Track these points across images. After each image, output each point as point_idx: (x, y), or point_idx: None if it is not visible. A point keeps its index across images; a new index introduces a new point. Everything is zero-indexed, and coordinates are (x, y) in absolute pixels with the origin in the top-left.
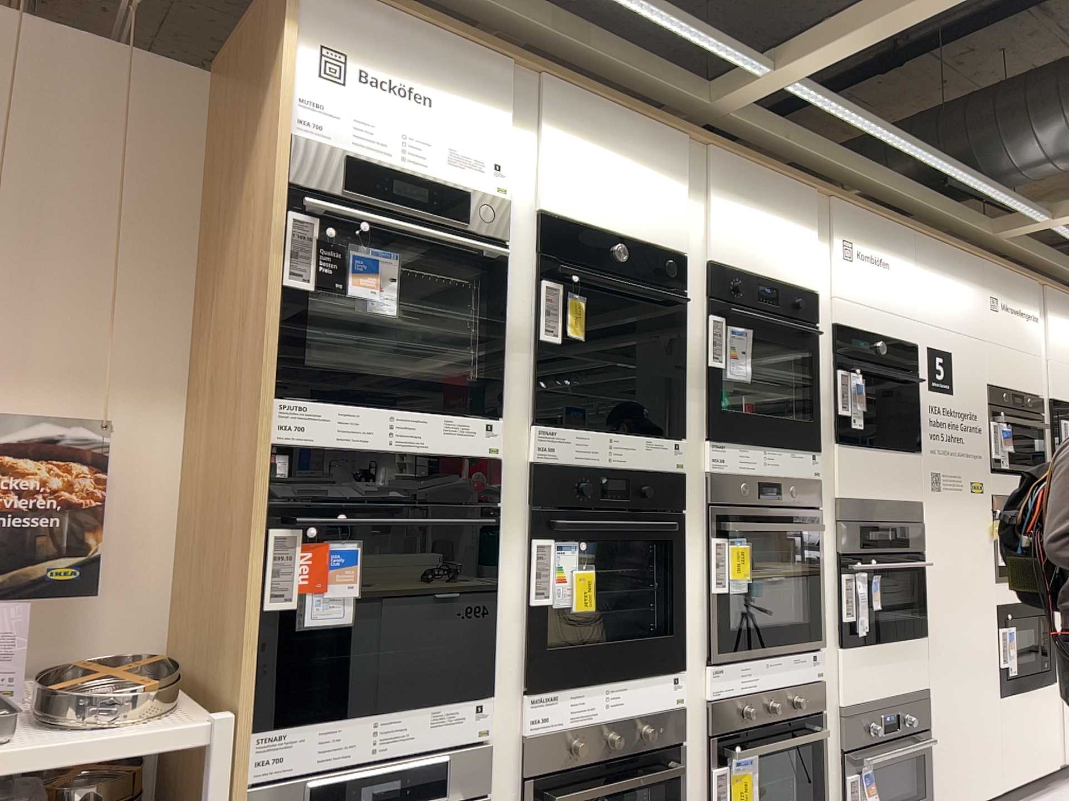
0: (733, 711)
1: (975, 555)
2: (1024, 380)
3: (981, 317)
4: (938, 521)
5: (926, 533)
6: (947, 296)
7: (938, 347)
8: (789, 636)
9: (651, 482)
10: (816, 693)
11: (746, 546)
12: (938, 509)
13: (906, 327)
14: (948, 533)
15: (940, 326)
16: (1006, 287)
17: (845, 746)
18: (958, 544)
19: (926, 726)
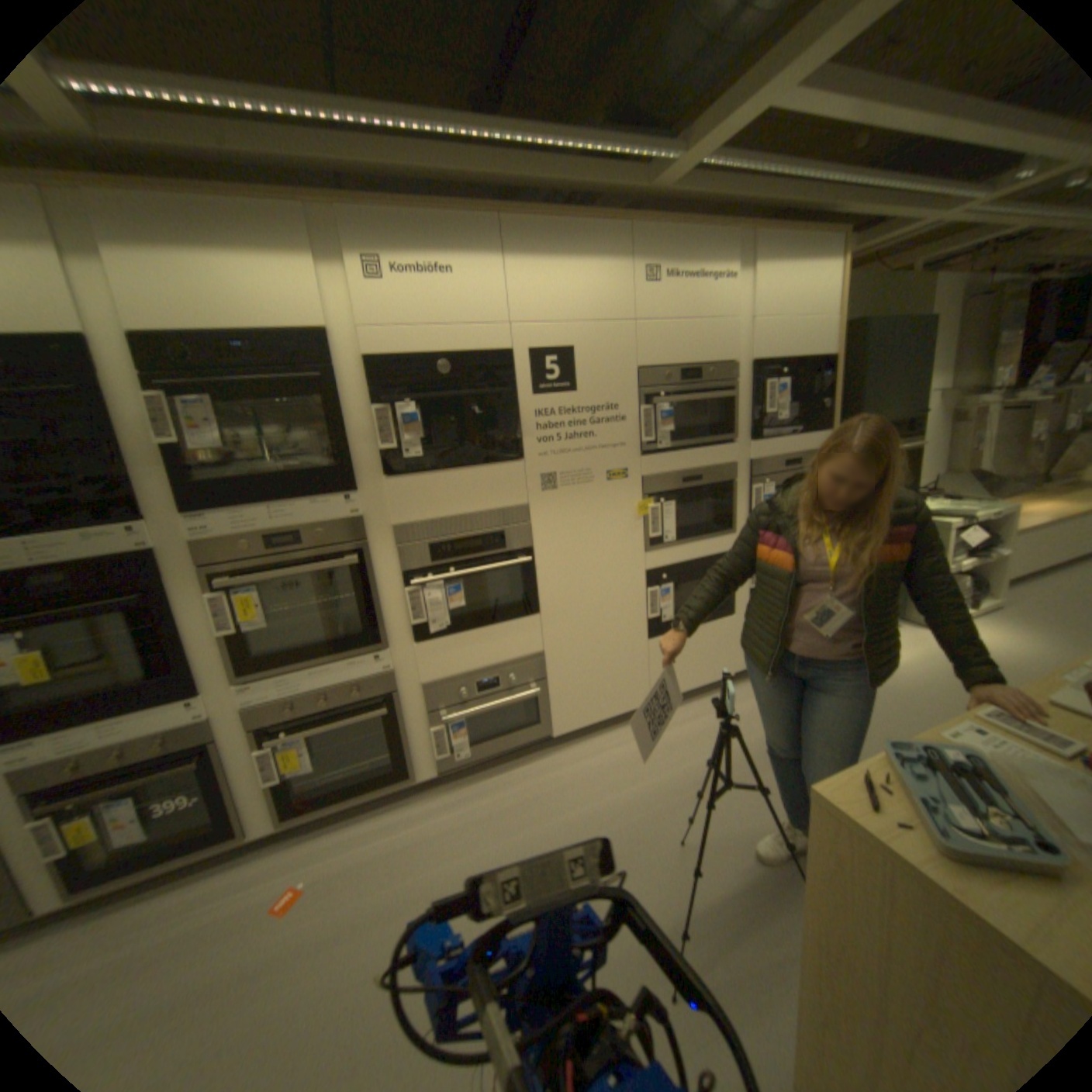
0: (270, 714)
1: (616, 537)
2: (710, 350)
3: (633, 294)
4: (555, 518)
5: (535, 532)
6: (568, 281)
7: (551, 345)
8: (336, 649)
9: (97, 568)
10: (383, 683)
11: (252, 595)
12: (554, 507)
13: (492, 334)
14: (571, 525)
15: (556, 319)
16: (683, 246)
17: (427, 712)
18: (587, 532)
19: (539, 680)
